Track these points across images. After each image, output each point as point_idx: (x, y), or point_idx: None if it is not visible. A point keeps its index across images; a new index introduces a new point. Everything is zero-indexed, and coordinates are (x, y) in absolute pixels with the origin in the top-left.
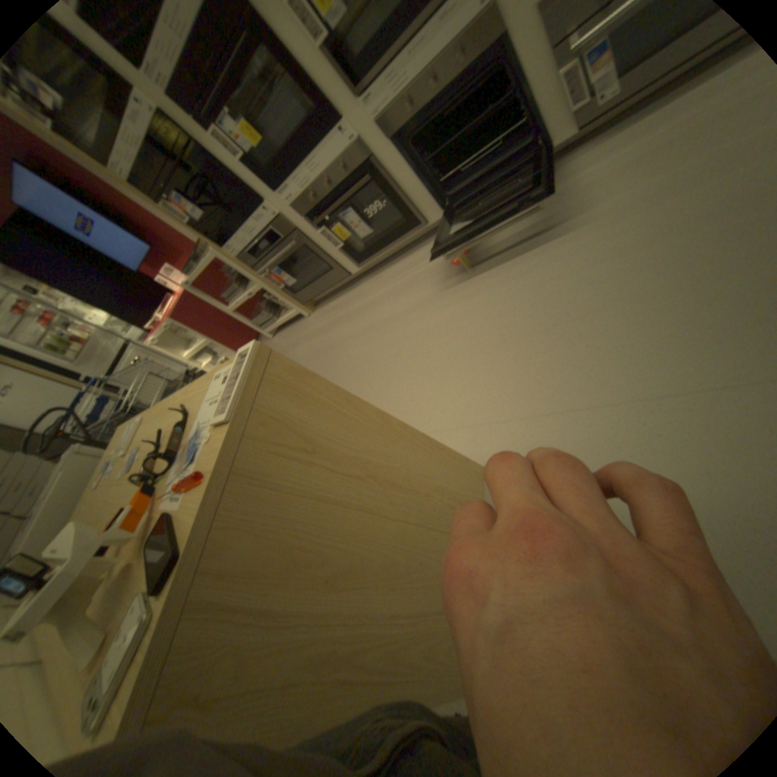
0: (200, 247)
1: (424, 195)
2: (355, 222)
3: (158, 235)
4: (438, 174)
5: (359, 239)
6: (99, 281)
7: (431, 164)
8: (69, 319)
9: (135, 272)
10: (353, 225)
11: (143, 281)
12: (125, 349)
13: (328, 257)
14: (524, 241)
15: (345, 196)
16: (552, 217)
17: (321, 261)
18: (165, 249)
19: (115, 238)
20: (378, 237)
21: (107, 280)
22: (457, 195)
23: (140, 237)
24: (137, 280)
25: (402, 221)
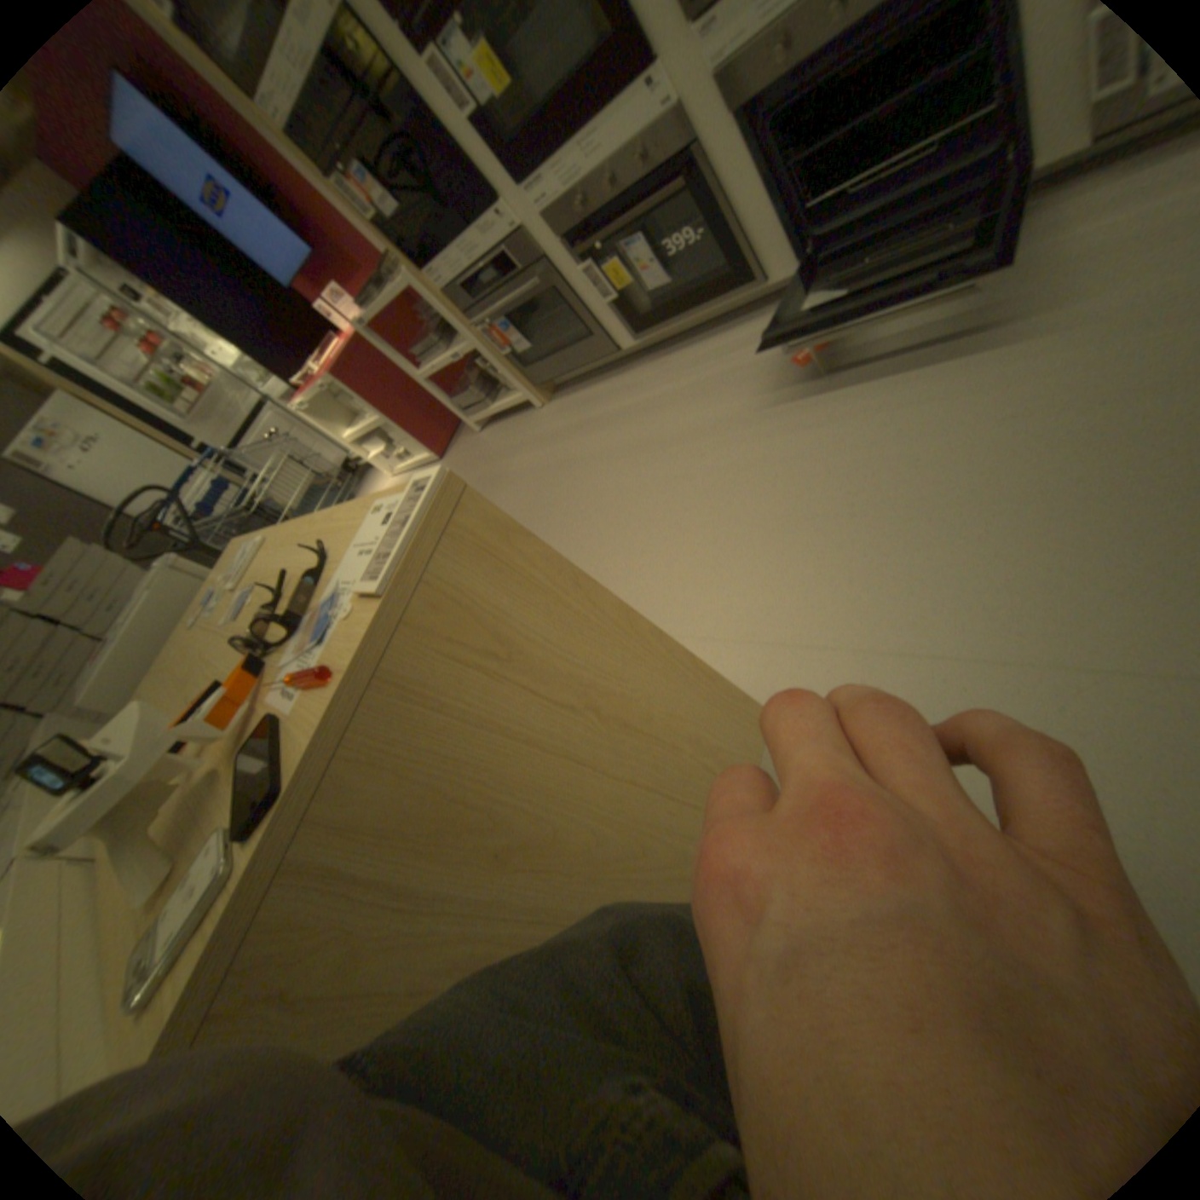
0: (387, 264)
1: (770, 230)
2: (643, 261)
3: (324, 233)
4: (805, 195)
5: (644, 292)
6: (230, 296)
7: (797, 174)
8: (183, 350)
9: (286, 289)
10: (639, 267)
11: (296, 307)
12: (259, 411)
13: (587, 314)
14: (930, 344)
15: (635, 211)
16: (992, 309)
17: (575, 319)
18: (333, 258)
19: (260, 228)
20: (677, 293)
21: (243, 296)
22: (829, 238)
23: (296, 232)
24: (286, 304)
25: (723, 271)
